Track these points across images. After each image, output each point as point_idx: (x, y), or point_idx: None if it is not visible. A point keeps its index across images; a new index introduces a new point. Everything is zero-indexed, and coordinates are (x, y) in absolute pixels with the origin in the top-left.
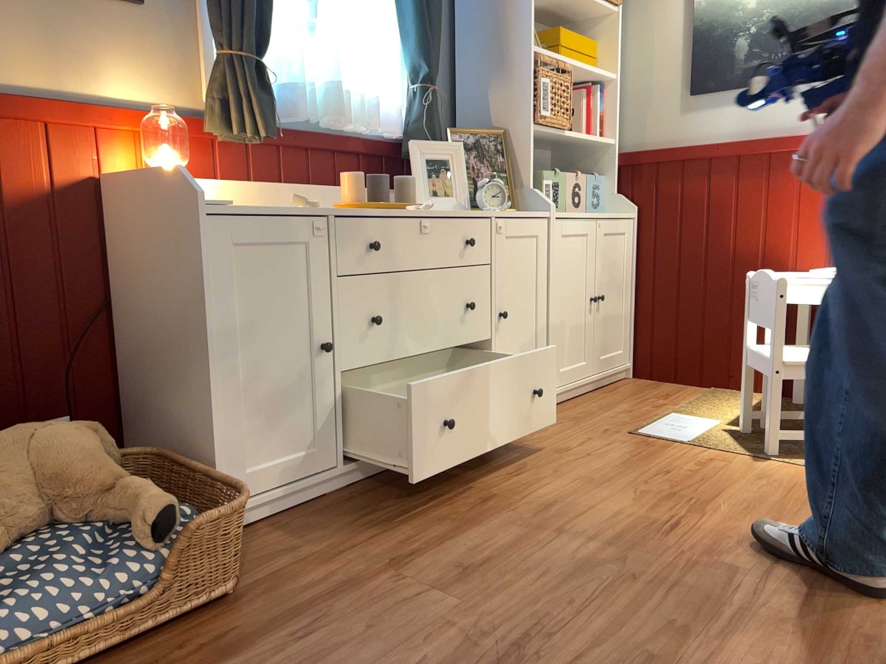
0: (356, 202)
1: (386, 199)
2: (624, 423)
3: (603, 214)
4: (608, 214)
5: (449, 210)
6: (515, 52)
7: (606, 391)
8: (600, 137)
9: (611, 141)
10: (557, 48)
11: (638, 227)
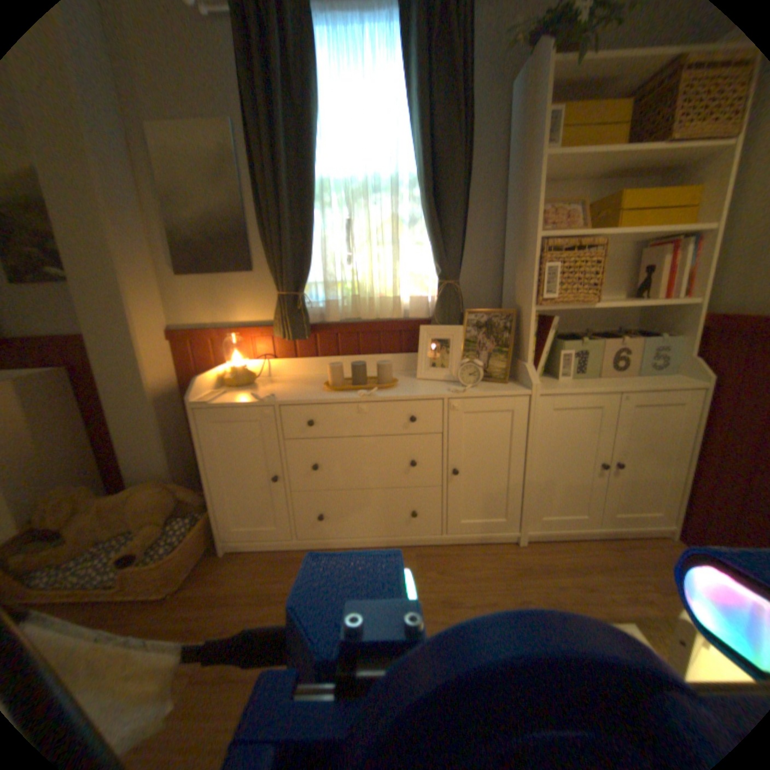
0: (331, 385)
1: (362, 380)
2: (561, 604)
3: (645, 385)
4: (657, 384)
5: (400, 393)
6: (530, 239)
7: (617, 548)
8: (686, 294)
9: (695, 301)
10: (619, 212)
11: (716, 399)
